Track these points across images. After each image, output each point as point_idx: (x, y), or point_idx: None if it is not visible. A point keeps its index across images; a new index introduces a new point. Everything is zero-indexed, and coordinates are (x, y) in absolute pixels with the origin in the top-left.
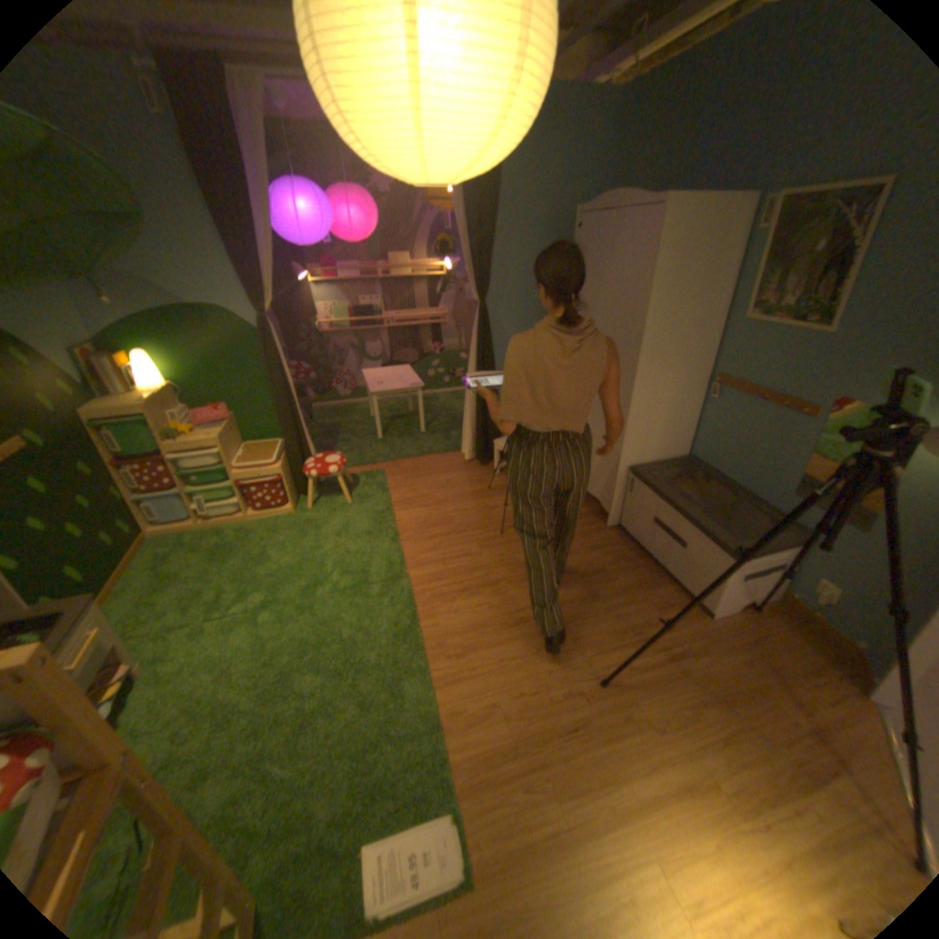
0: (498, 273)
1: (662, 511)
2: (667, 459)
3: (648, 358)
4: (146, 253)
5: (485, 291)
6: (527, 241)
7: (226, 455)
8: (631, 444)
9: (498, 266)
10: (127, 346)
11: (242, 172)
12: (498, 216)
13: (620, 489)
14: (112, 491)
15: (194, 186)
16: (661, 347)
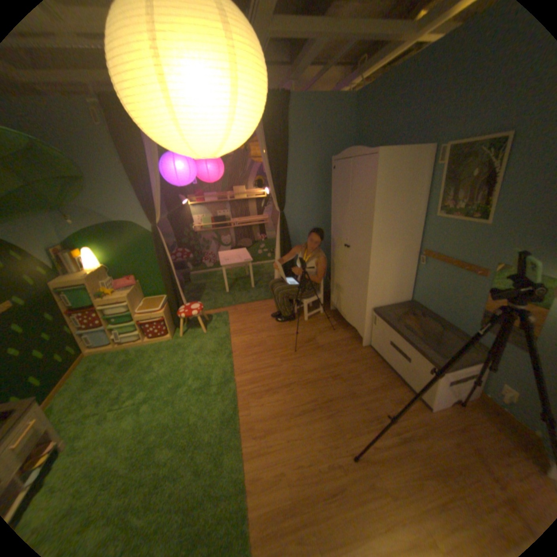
0: (291, 195)
1: (394, 337)
2: (397, 302)
3: (377, 242)
4: (92, 195)
5: (283, 206)
6: (307, 176)
7: (132, 305)
8: (373, 294)
9: (291, 191)
10: (80, 245)
11: (144, 150)
12: (289, 164)
13: (368, 322)
14: (65, 329)
15: (118, 159)
16: (385, 235)
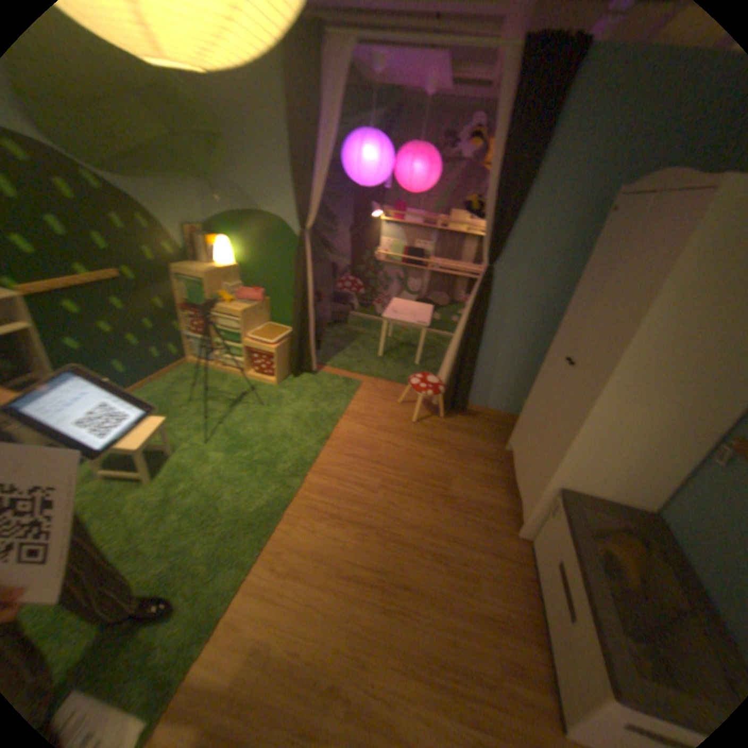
0: (520, 244)
1: (573, 564)
2: (623, 506)
3: (628, 379)
4: (249, 171)
5: (497, 257)
6: (563, 217)
7: (247, 327)
8: (575, 467)
9: (523, 236)
10: (223, 233)
11: (322, 119)
12: (539, 187)
13: (546, 508)
14: (177, 325)
15: (288, 126)
16: (654, 372)
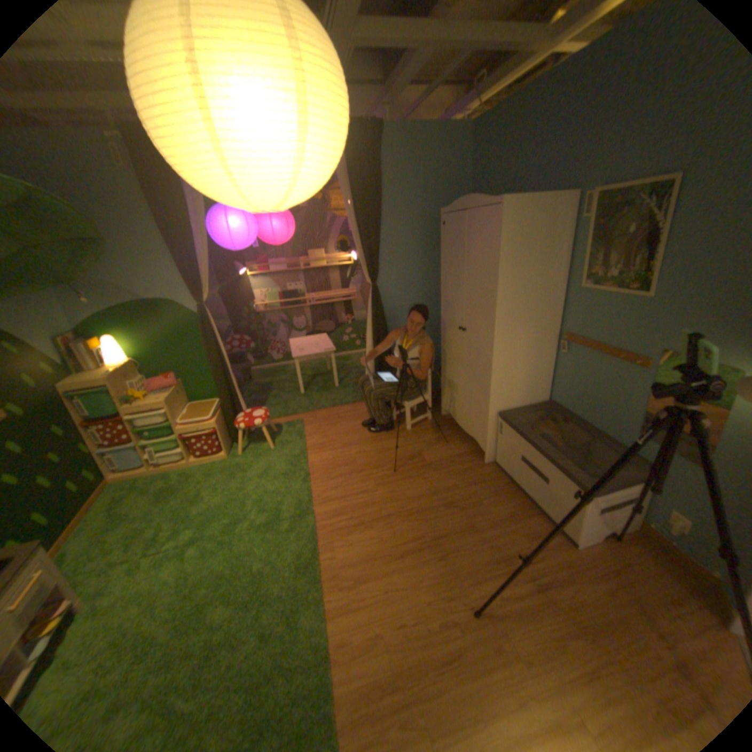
0: (386, 261)
1: (526, 450)
2: (530, 404)
3: (503, 323)
4: (114, 264)
5: (376, 276)
6: (407, 236)
7: (172, 414)
8: (497, 393)
9: (386, 256)
10: (100, 332)
11: (185, 201)
12: (383, 219)
13: (492, 431)
14: (81, 447)
15: (150, 214)
16: (513, 314)
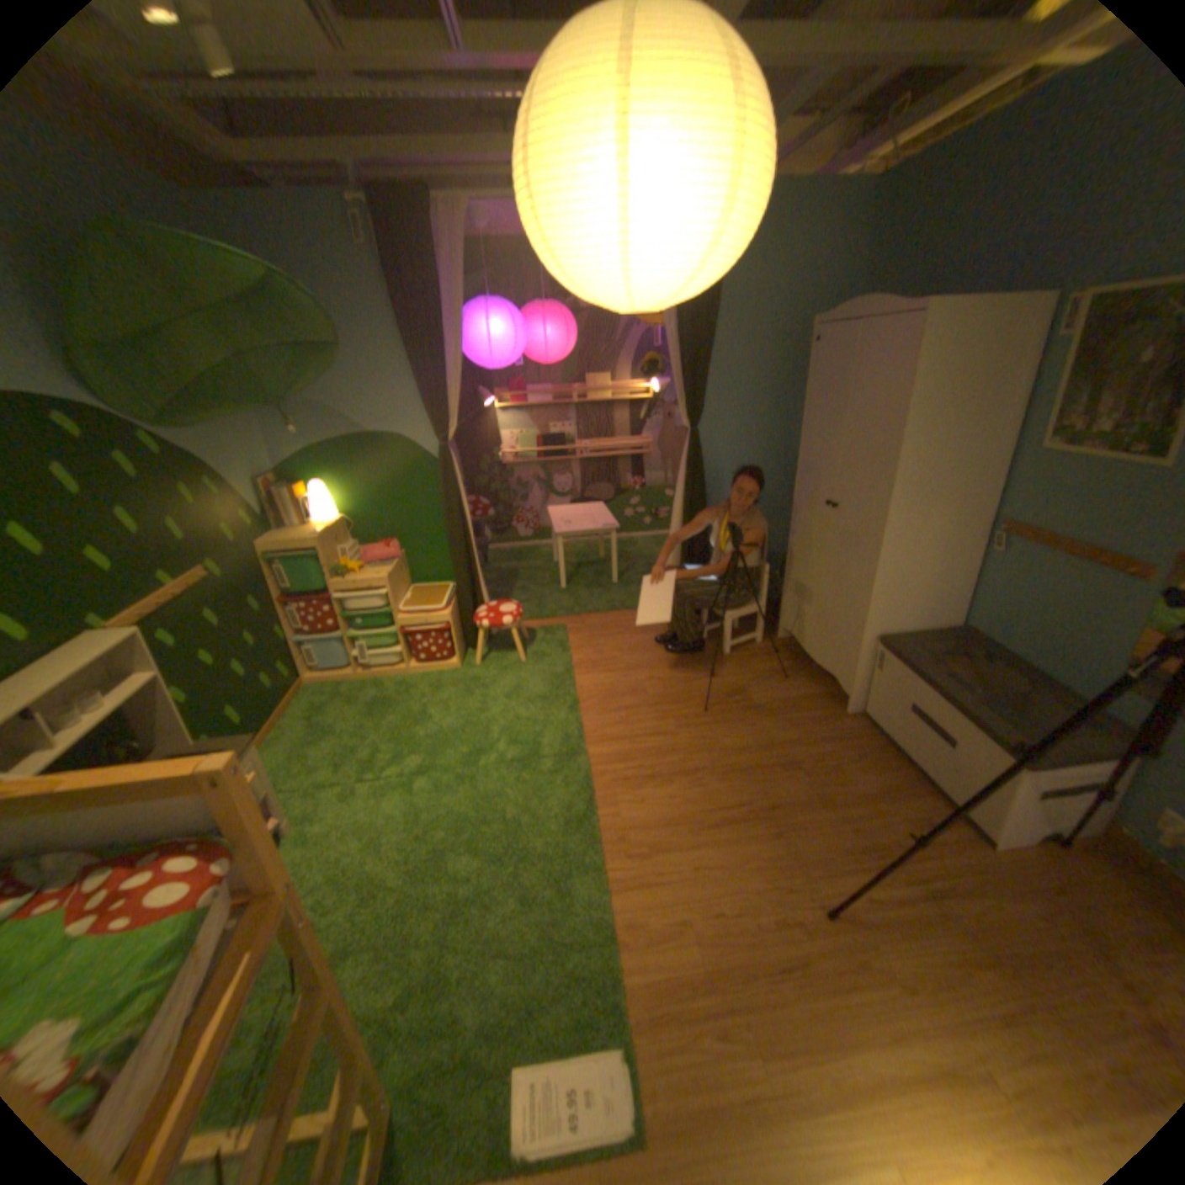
0: (715, 395)
1: (923, 696)
2: (933, 629)
3: (904, 497)
4: (336, 381)
5: (698, 416)
6: (752, 357)
7: (394, 596)
8: (881, 606)
9: (716, 387)
10: (308, 476)
11: (438, 295)
12: (718, 330)
13: (866, 664)
14: (277, 630)
15: (390, 311)
16: (922, 484)
